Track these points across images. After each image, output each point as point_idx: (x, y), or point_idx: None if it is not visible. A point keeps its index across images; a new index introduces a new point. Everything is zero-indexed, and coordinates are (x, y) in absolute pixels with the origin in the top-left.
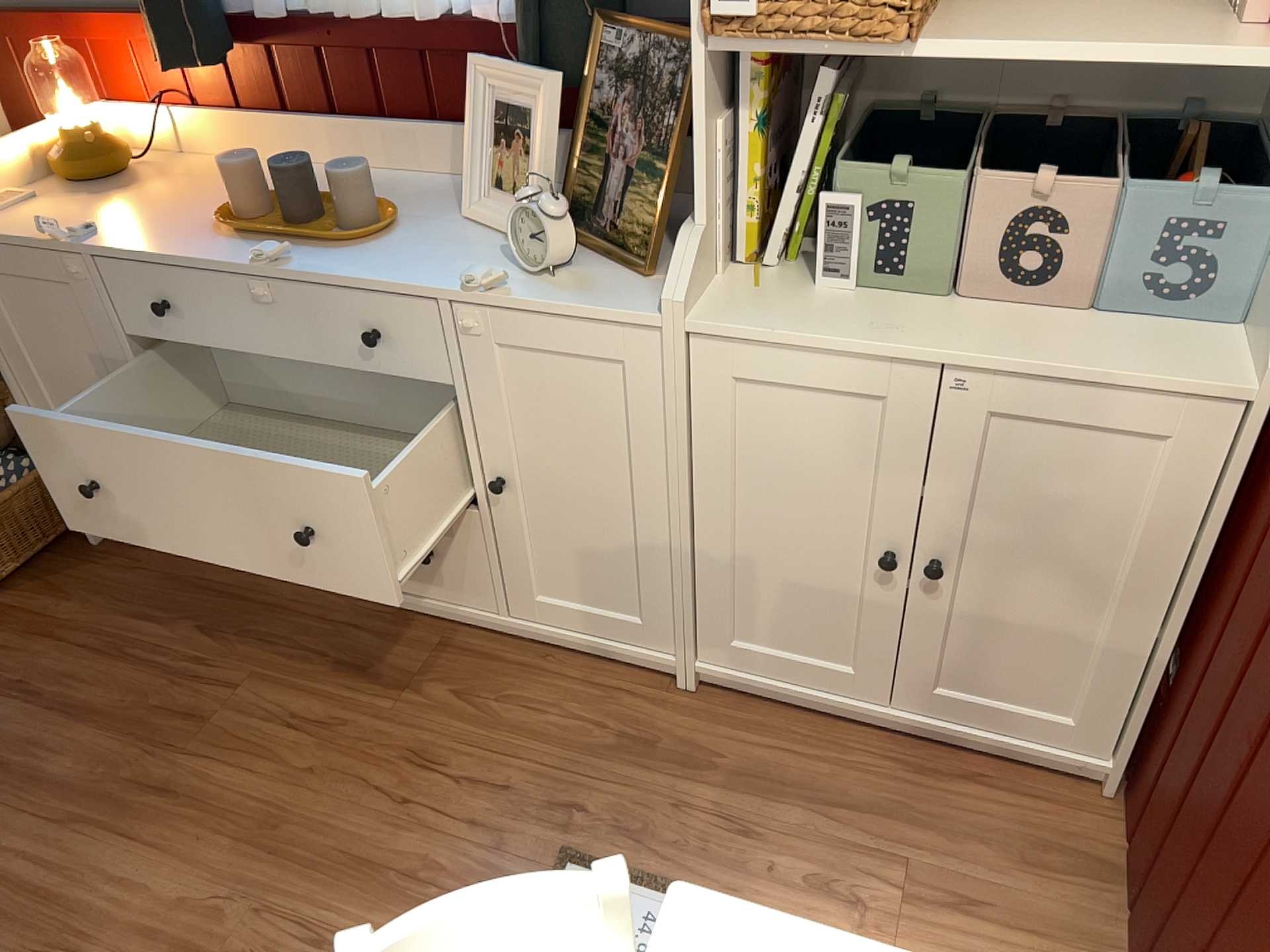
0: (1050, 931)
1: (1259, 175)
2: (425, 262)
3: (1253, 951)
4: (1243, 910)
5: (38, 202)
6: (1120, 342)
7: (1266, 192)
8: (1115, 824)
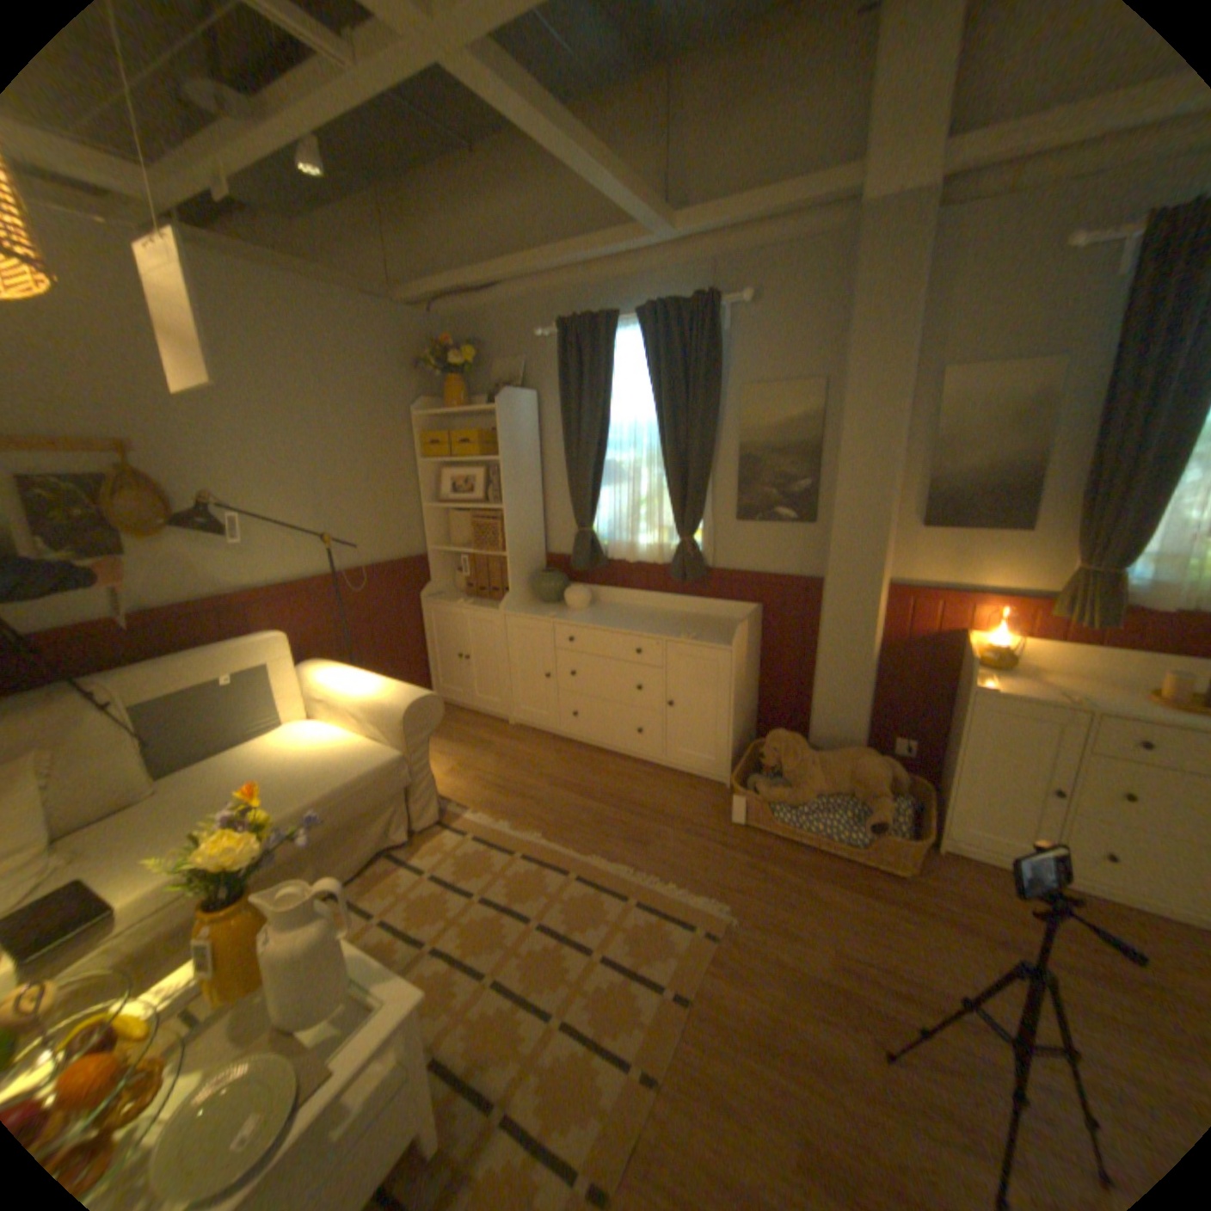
0: None
1: None
2: None
3: None
4: None
5: (994, 676)
6: None
7: None
8: None
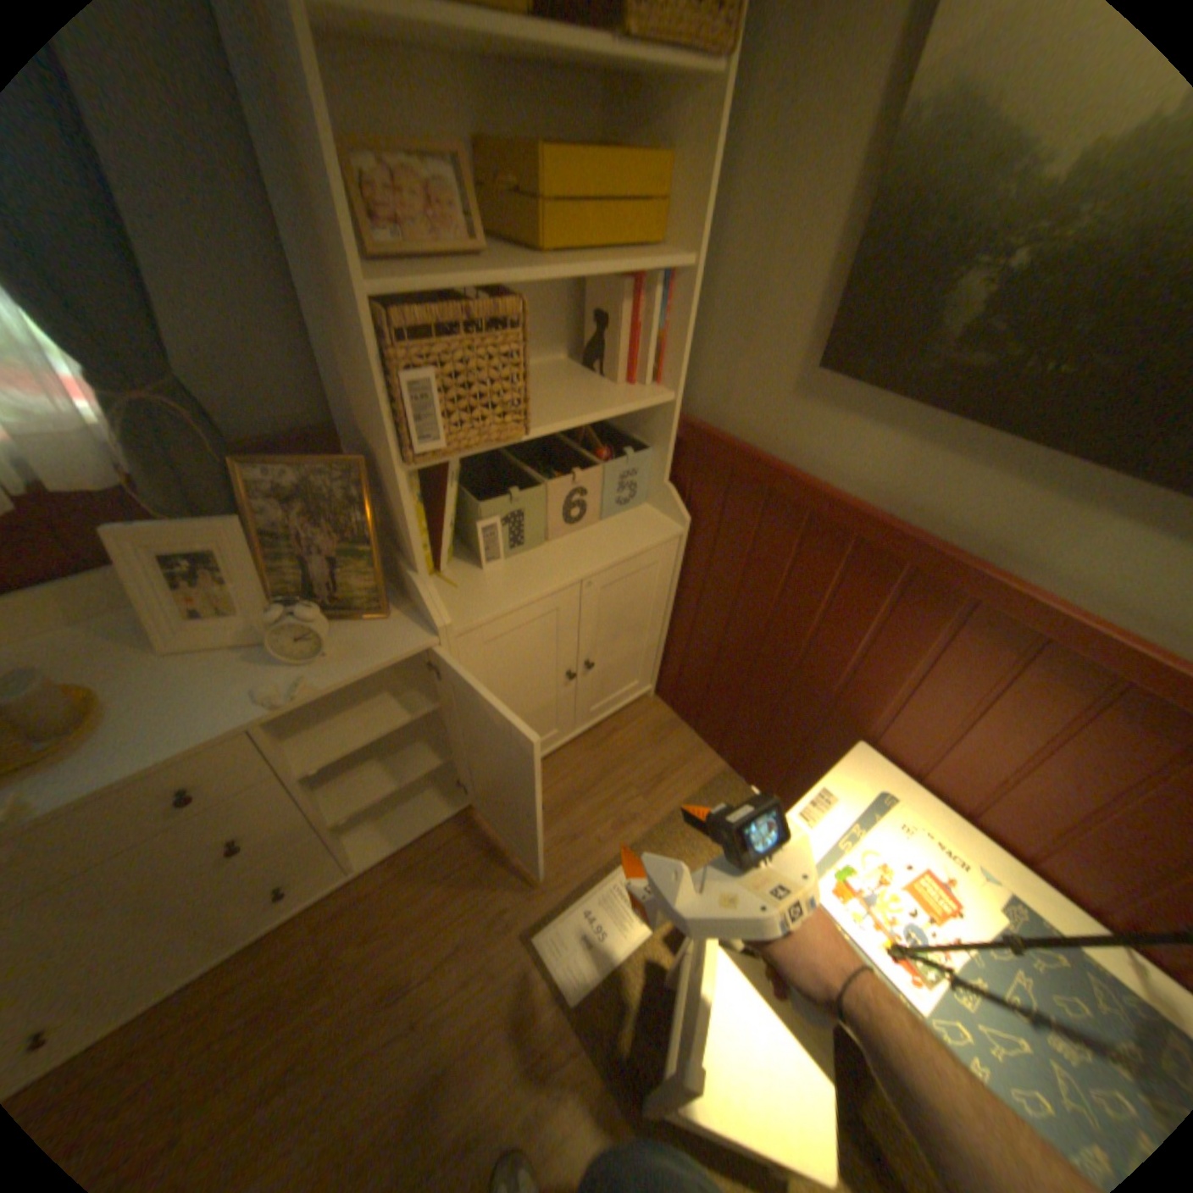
0: (688, 762)
1: (626, 438)
2: (180, 712)
3: (813, 717)
4: (796, 707)
5: None
6: (625, 530)
7: (645, 447)
8: (665, 707)
